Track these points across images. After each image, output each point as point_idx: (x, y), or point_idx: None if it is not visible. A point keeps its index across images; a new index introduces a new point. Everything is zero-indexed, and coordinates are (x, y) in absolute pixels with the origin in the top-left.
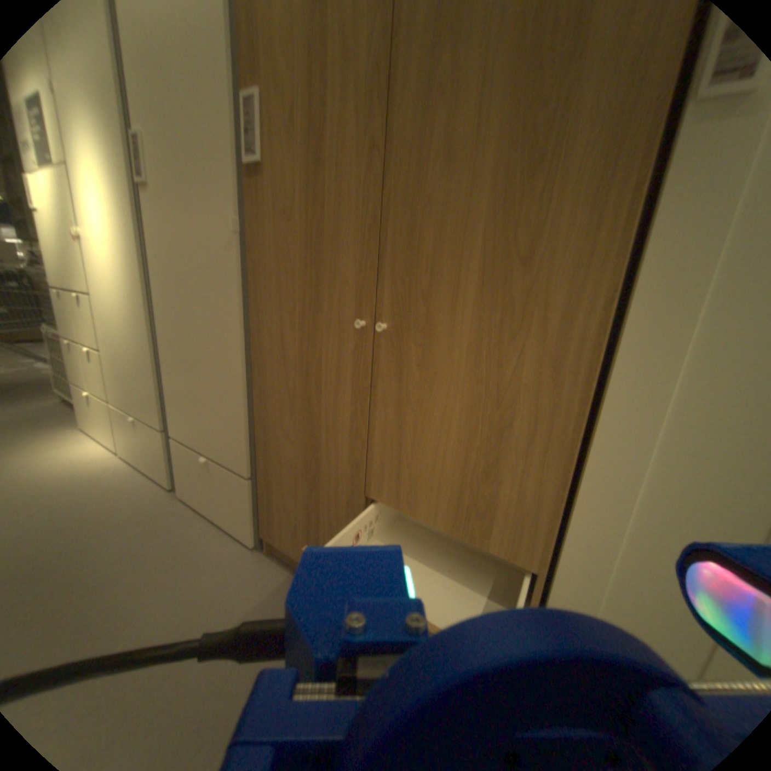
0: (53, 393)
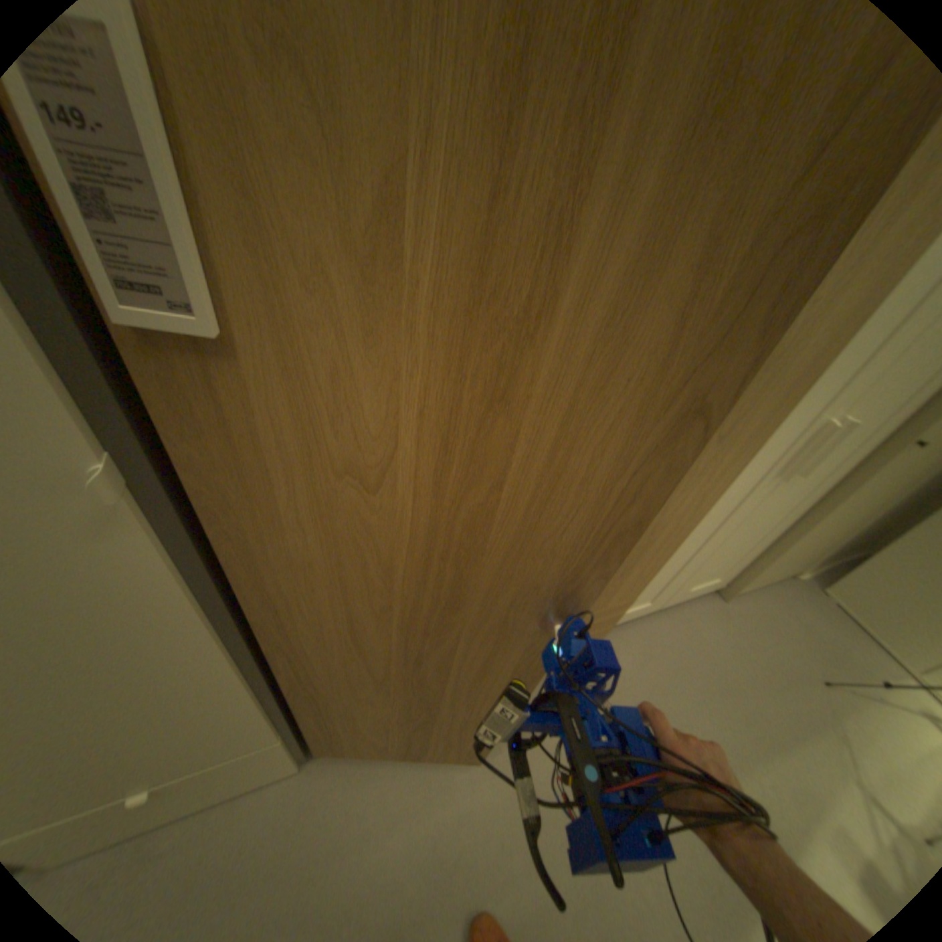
0: None
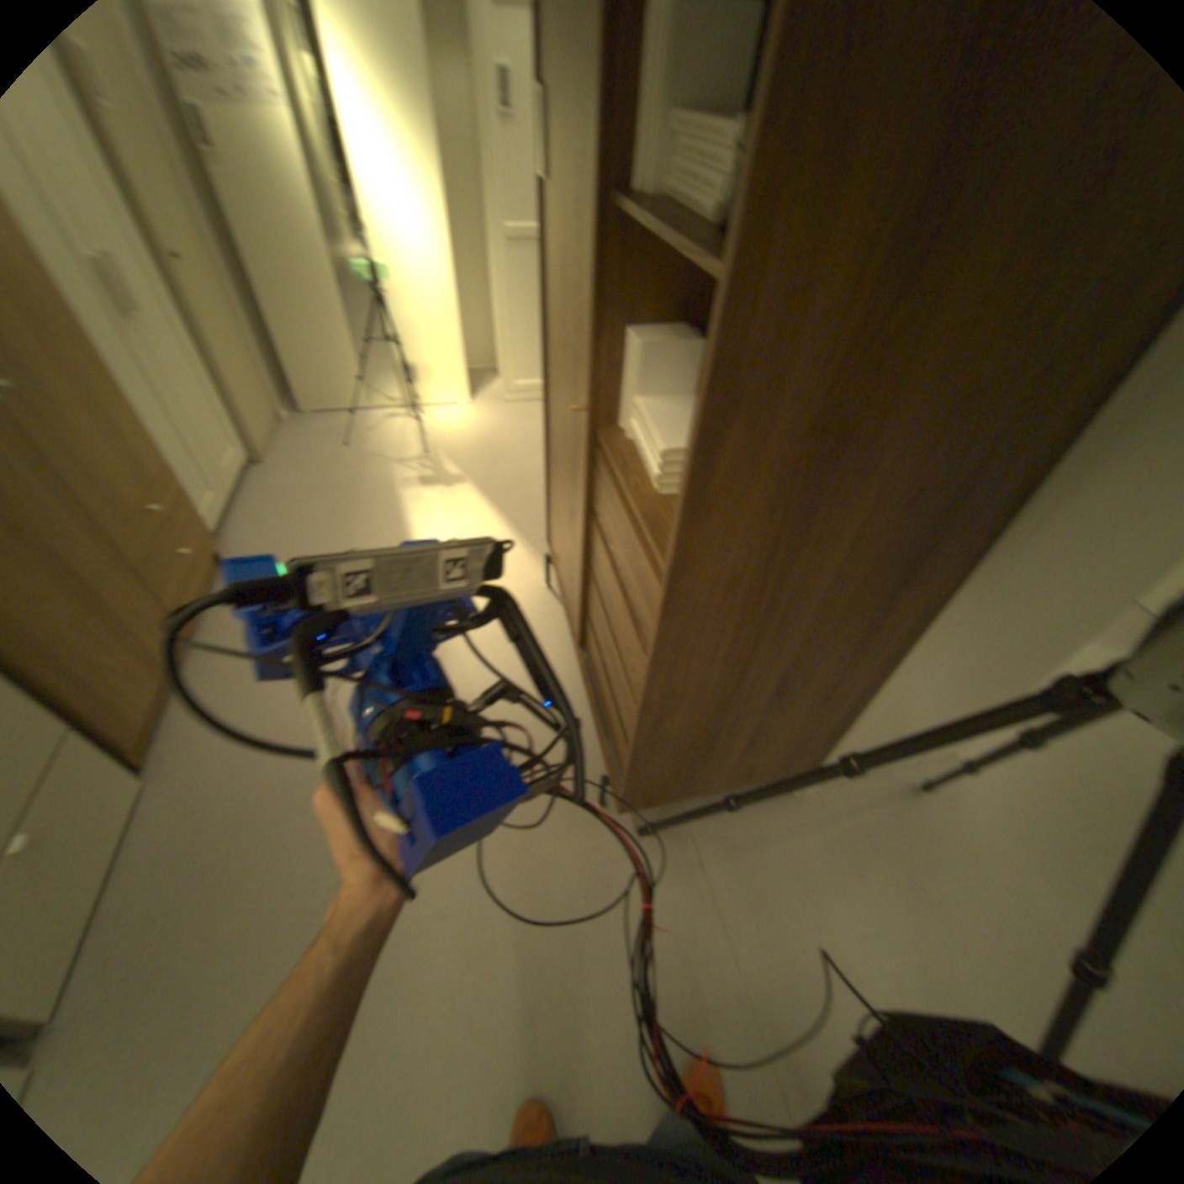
0: None
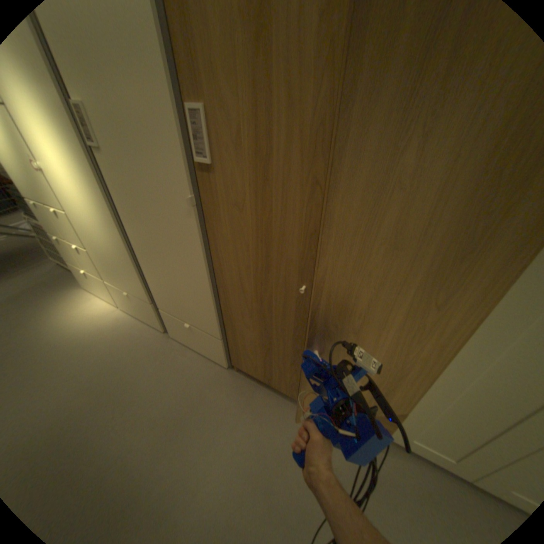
0: (51, 256)
